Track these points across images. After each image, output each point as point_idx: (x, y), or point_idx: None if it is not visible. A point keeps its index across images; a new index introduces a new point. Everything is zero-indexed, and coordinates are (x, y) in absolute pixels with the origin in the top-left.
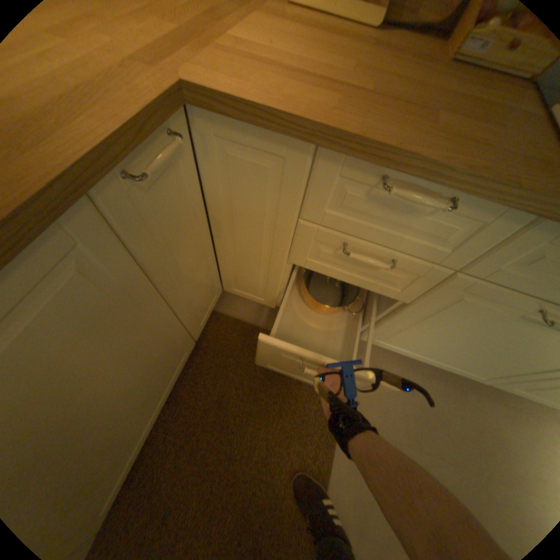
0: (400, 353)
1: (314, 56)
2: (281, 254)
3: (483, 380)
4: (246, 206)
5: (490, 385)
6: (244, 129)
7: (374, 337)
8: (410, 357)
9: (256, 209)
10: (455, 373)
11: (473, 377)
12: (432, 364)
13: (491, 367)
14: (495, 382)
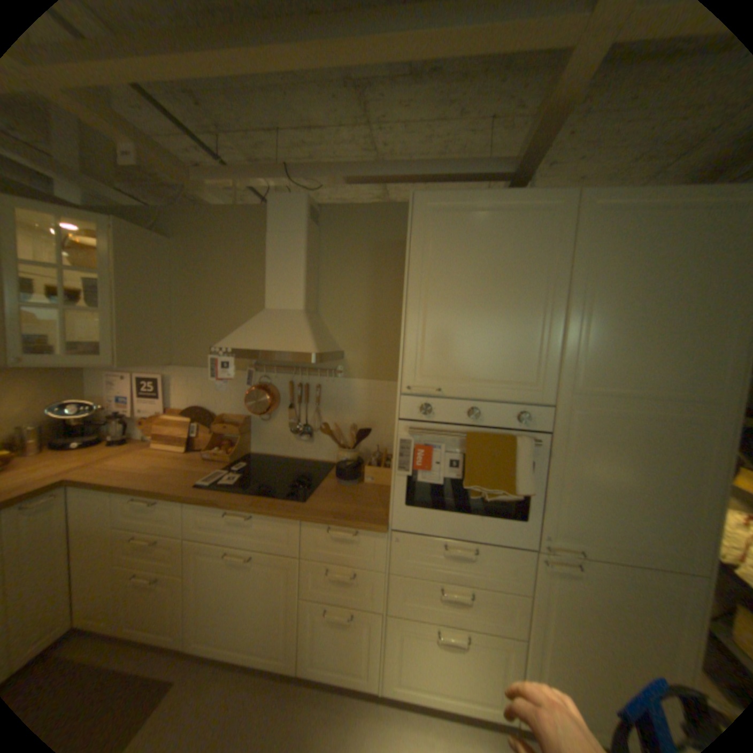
0: (218, 659)
1: (133, 467)
2: (109, 559)
3: (285, 669)
4: (89, 528)
5: (296, 676)
6: (87, 492)
7: (190, 639)
8: (227, 661)
9: (93, 529)
10: (266, 670)
11: (276, 667)
12: (245, 665)
13: (266, 637)
14: (297, 669)
